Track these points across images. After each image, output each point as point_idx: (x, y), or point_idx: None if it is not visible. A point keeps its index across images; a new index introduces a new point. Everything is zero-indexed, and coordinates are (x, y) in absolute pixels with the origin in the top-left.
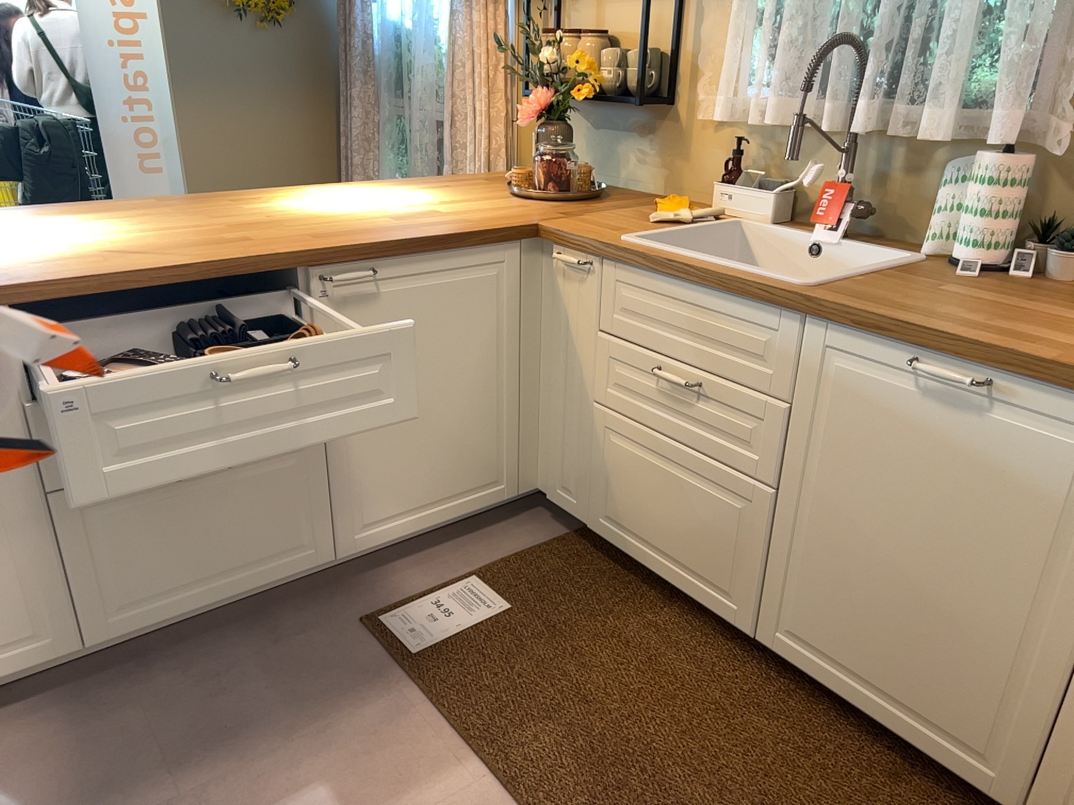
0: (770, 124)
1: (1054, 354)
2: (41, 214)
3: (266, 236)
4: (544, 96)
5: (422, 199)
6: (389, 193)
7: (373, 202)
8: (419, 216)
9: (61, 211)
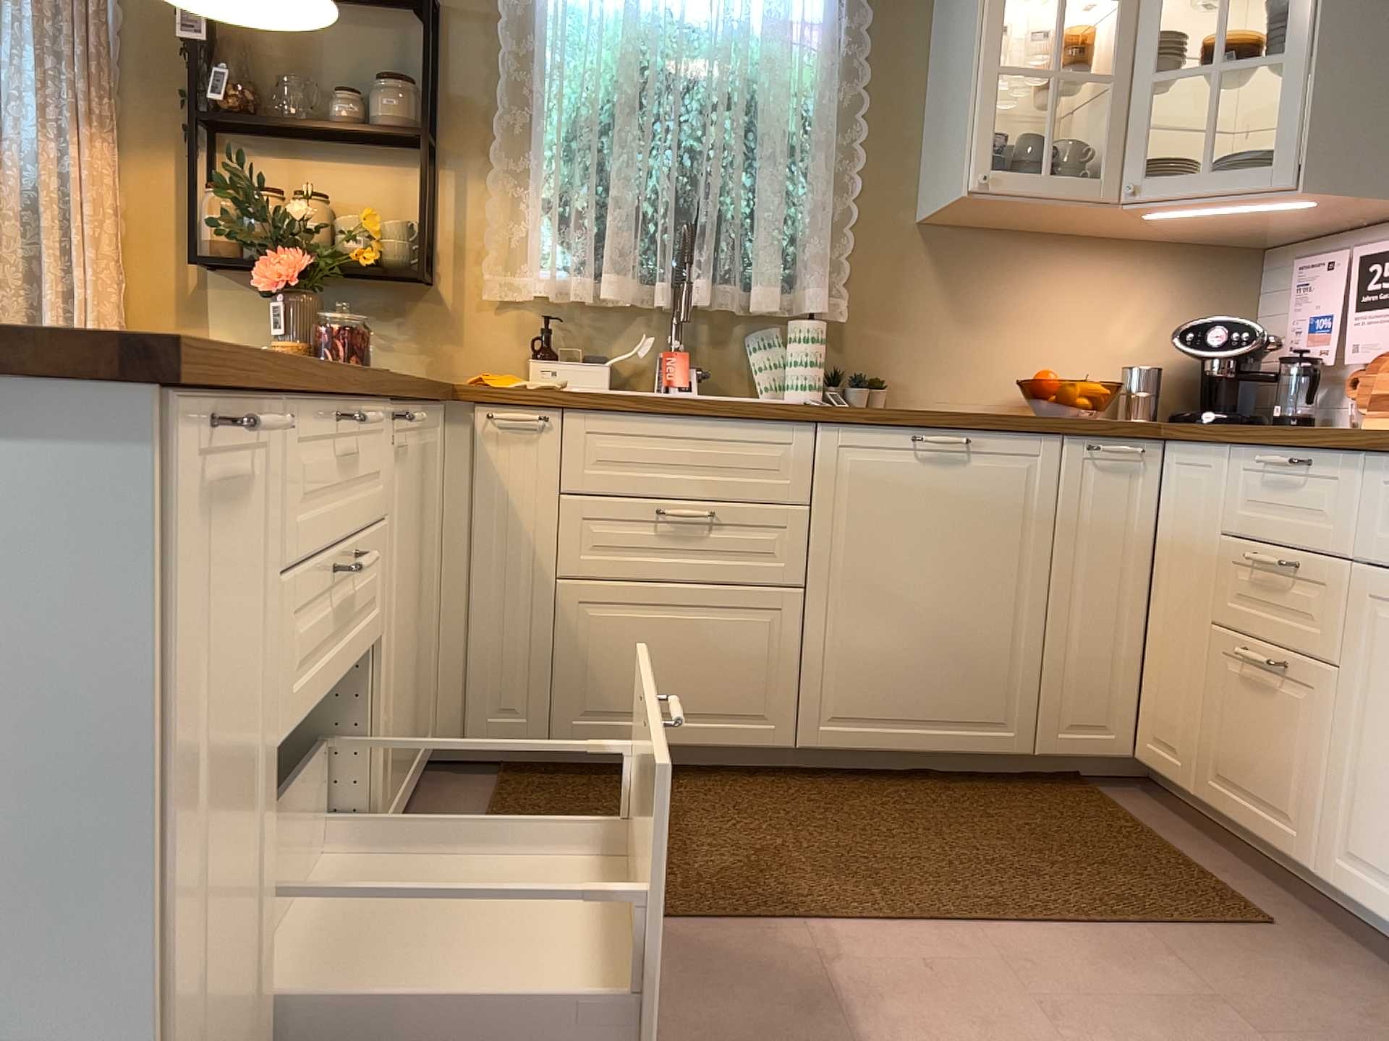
0: (613, 295)
1: (995, 413)
2: None
3: None
4: (300, 258)
5: None
6: None
7: None
8: None
9: None
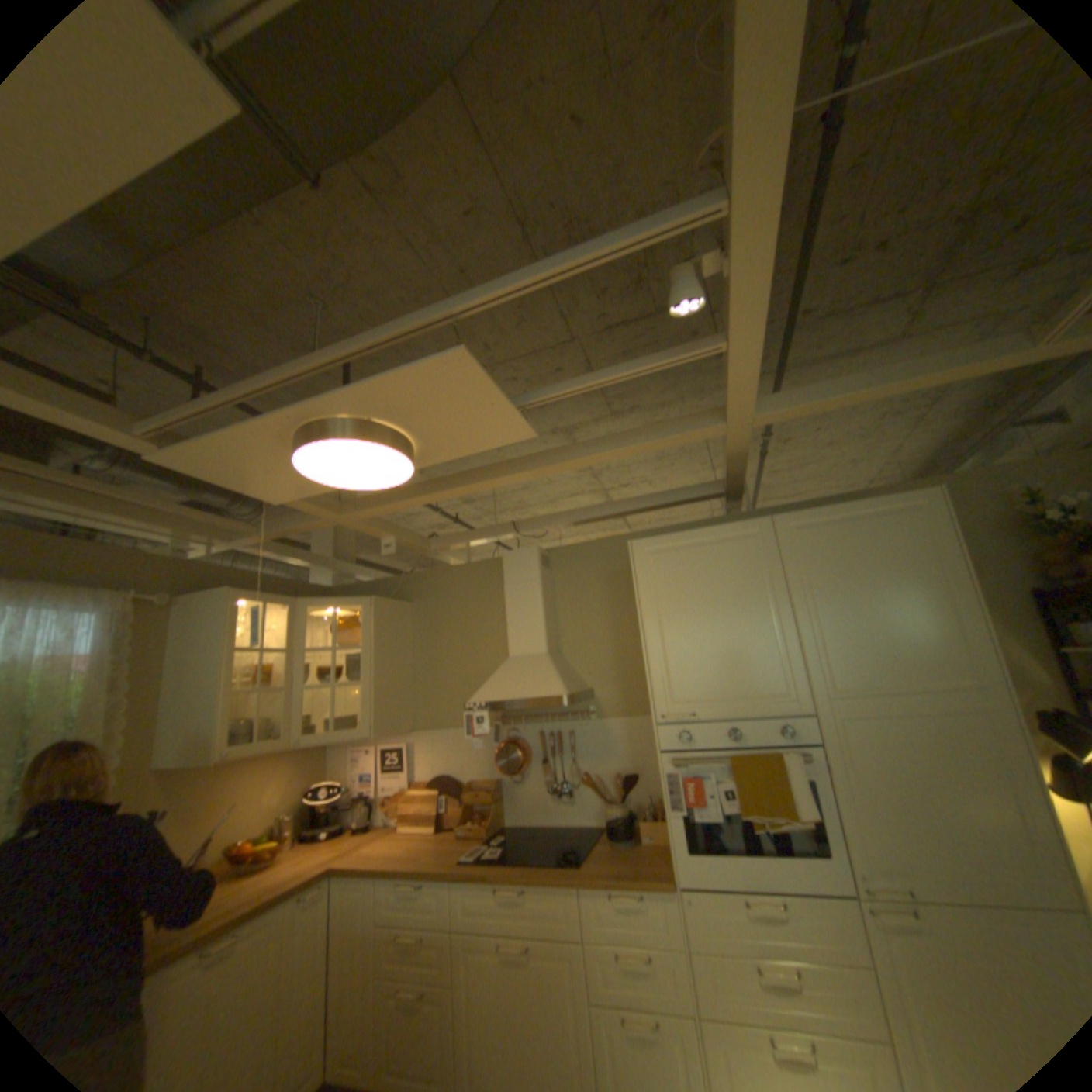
0: None
1: (246, 910)
2: None
3: None
4: None
5: None
6: None
7: None
8: None
9: None
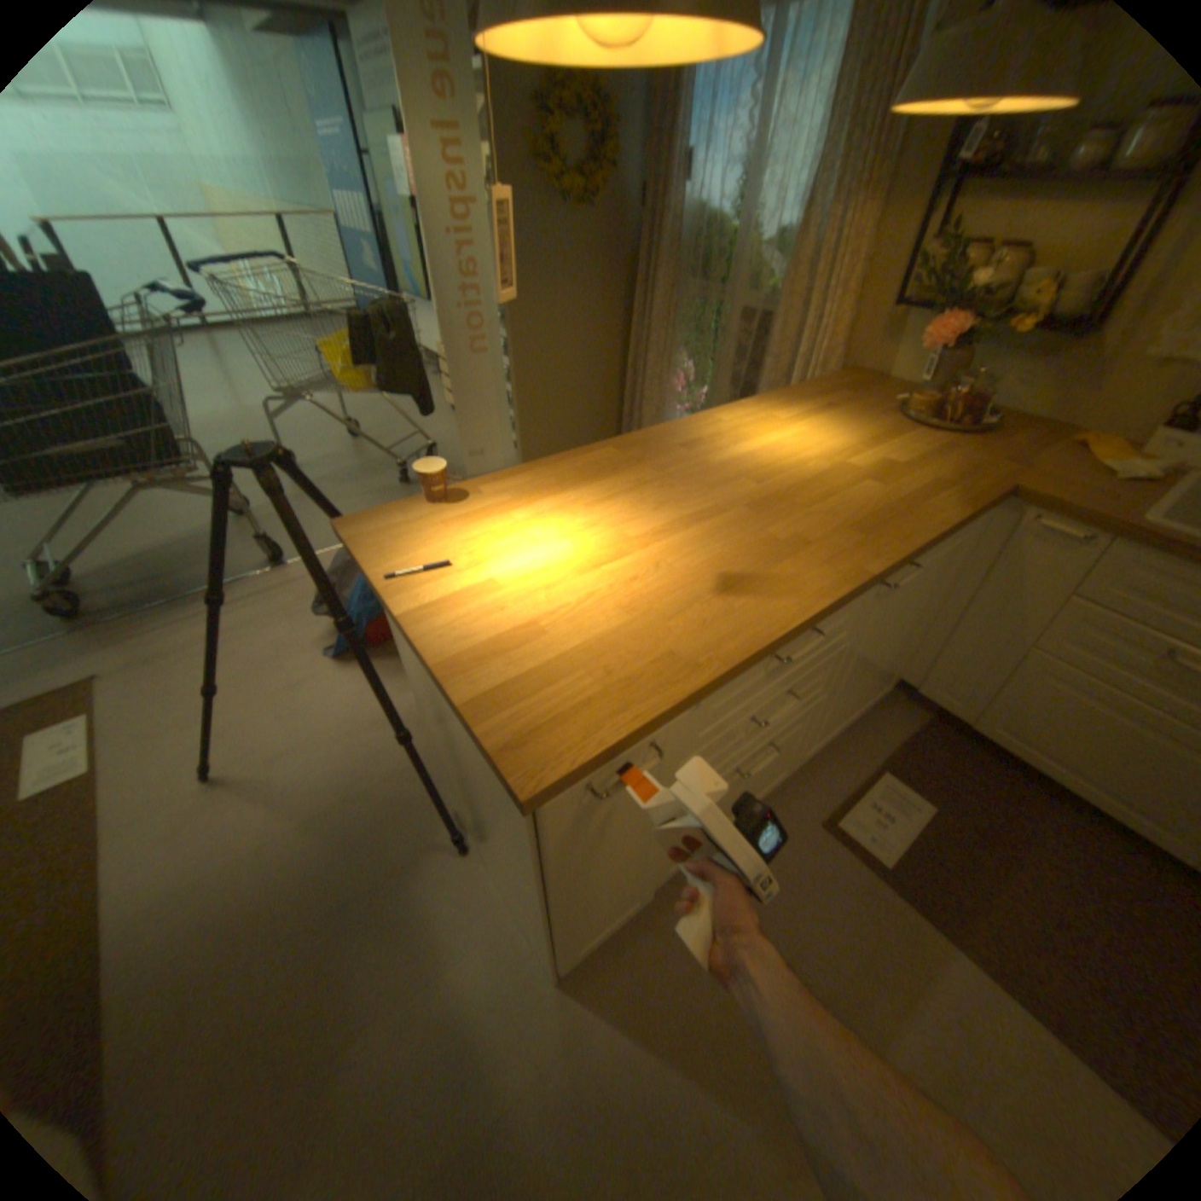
0: None
1: None
2: (538, 484)
3: (809, 529)
4: (965, 319)
5: (844, 432)
6: (800, 421)
7: (811, 443)
8: (889, 471)
9: (551, 477)
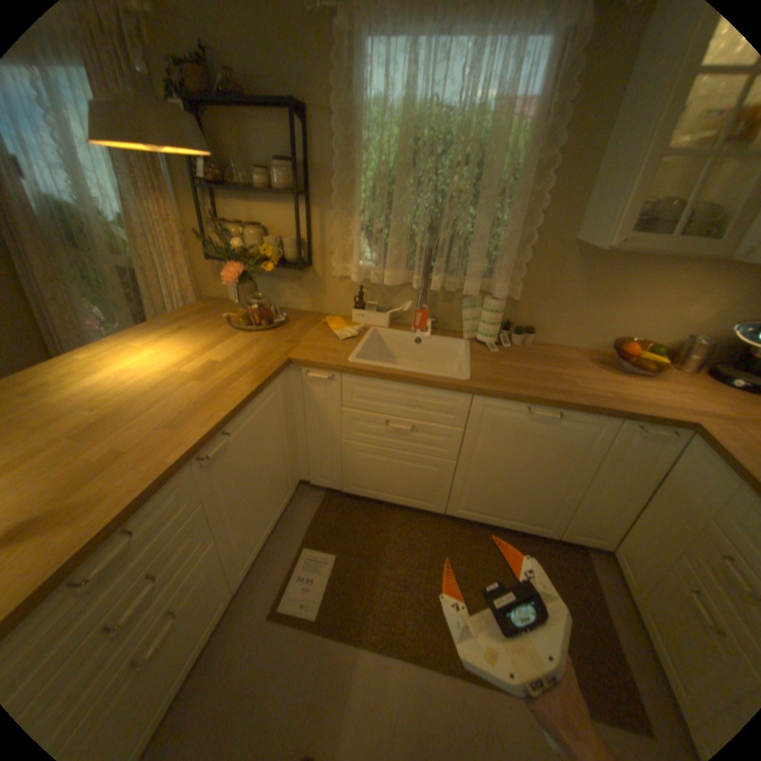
0: (389, 284)
1: (583, 399)
2: None
3: (126, 441)
4: (239, 267)
5: (184, 348)
6: (151, 346)
7: (155, 362)
8: (209, 370)
9: None
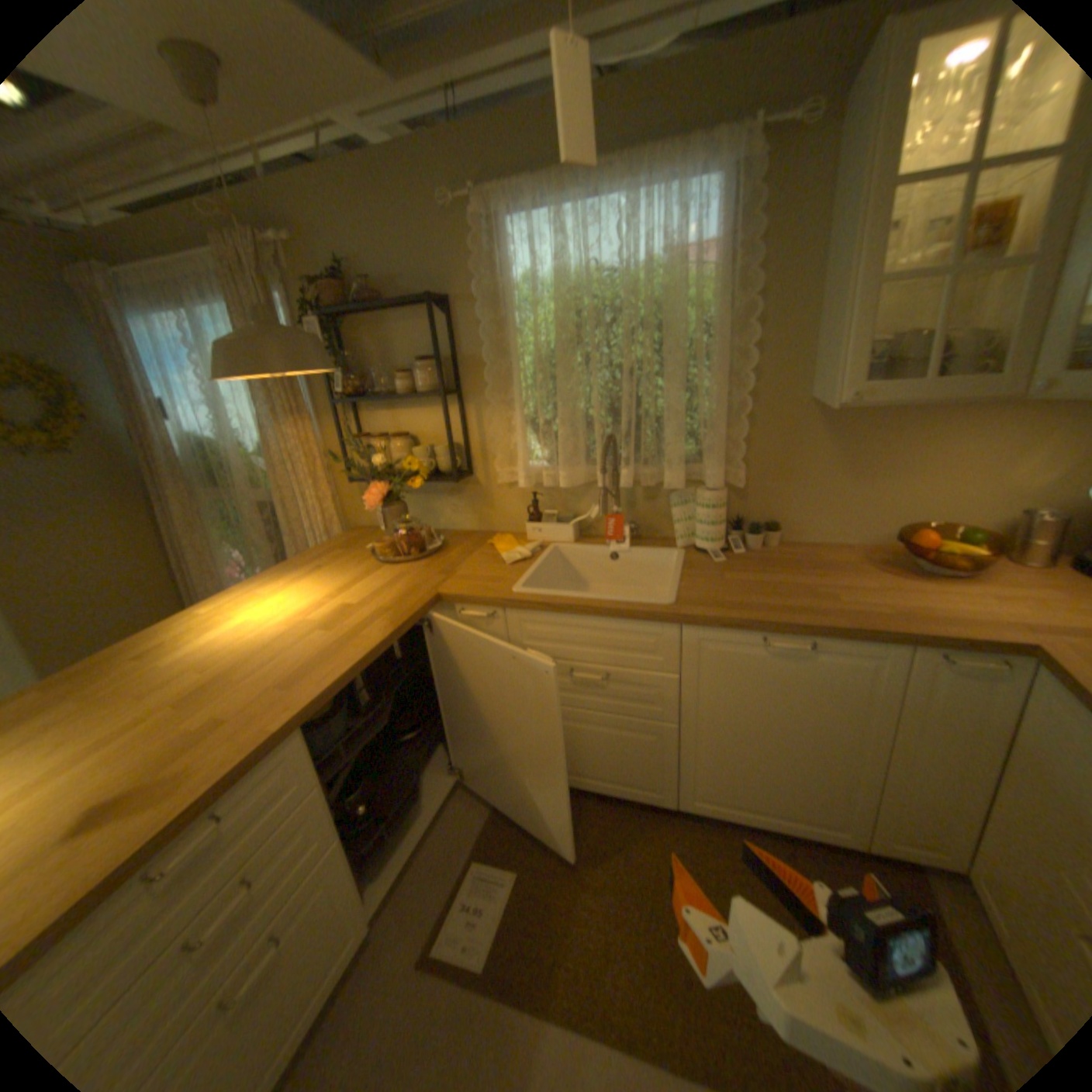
0: (565, 486)
1: (844, 620)
2: None
3: (229, 707)
4: (382, 487)
5: (316, 591)
6: (280, 592)
7: (280, 611)
8: (339, 616)
9: None
